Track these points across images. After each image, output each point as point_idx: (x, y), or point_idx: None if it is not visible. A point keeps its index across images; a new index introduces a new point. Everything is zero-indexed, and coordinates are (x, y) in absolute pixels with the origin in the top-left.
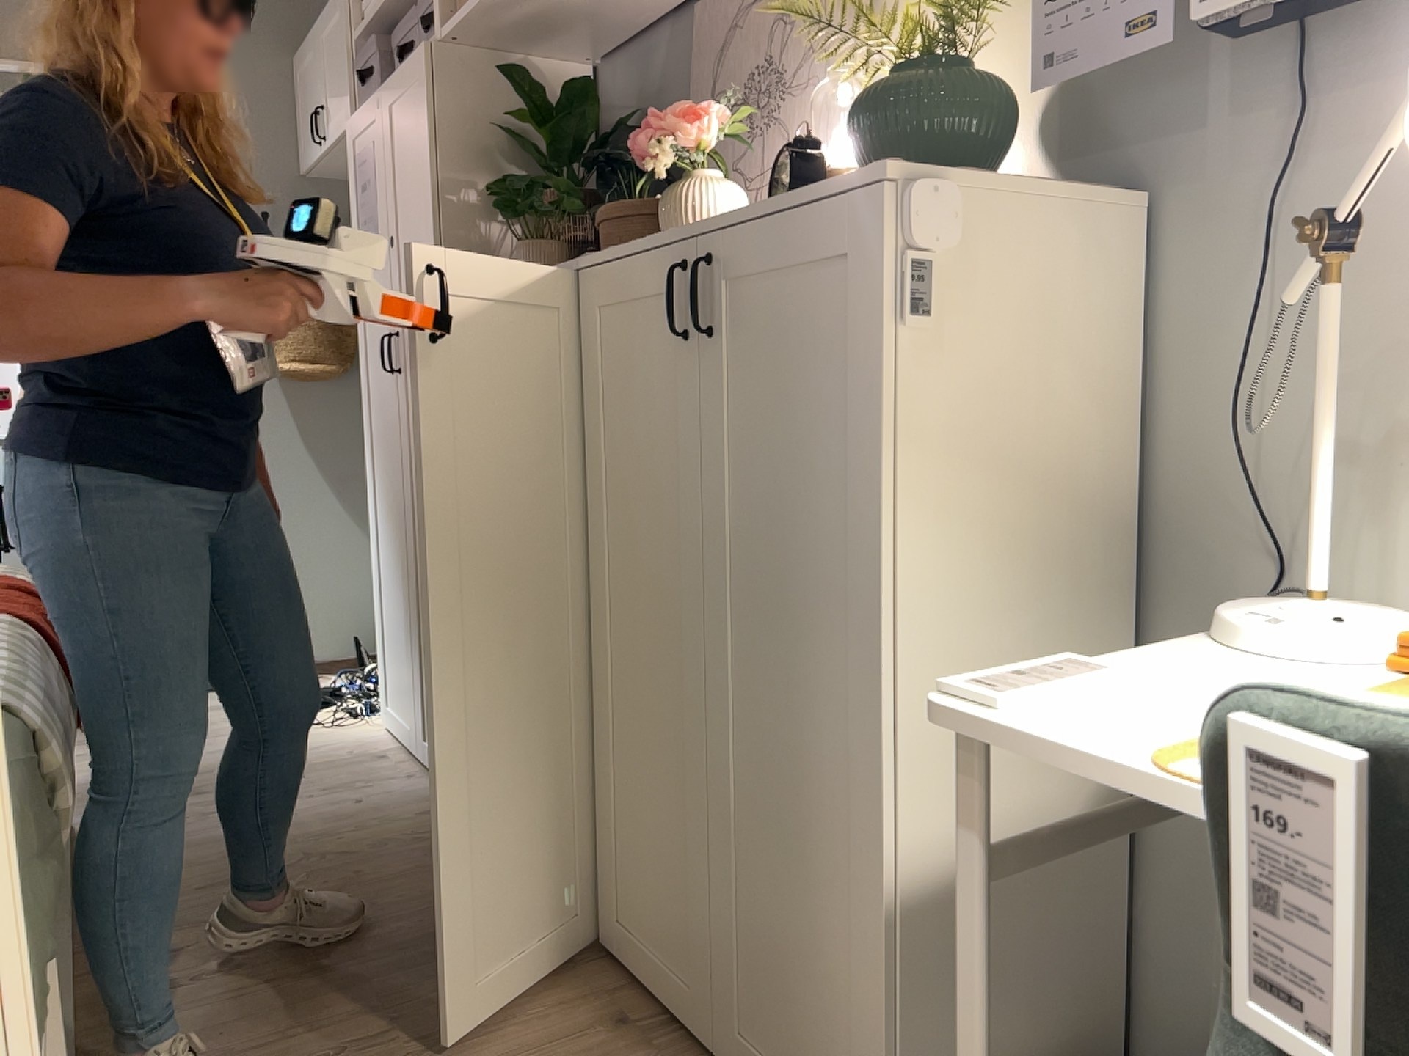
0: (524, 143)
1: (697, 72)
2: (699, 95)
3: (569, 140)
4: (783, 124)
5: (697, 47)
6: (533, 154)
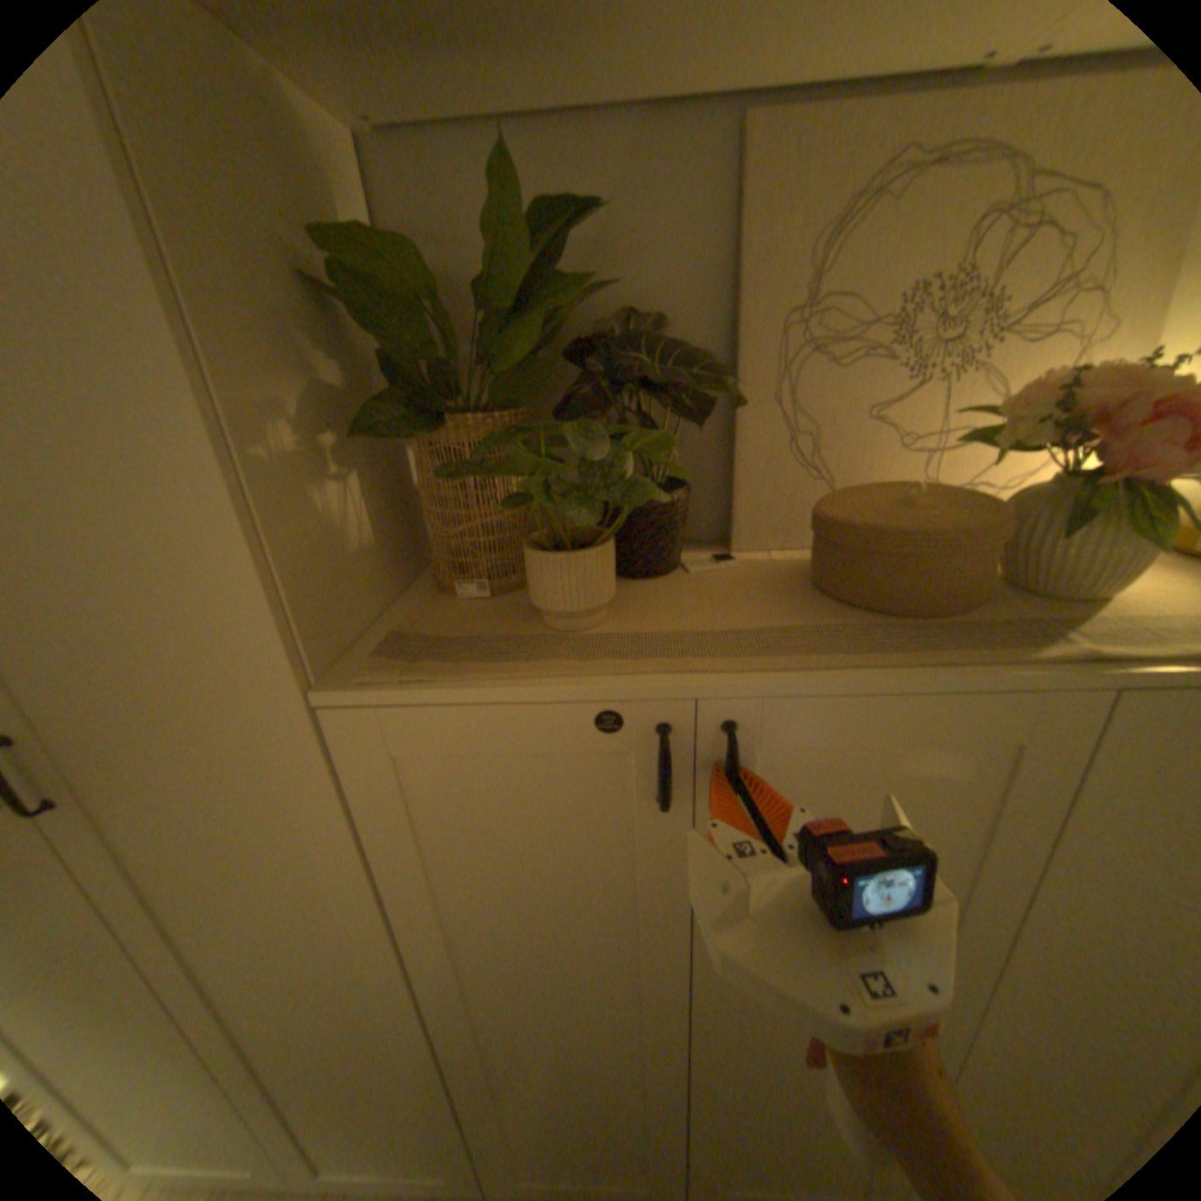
0: (347, 301)
1: (754, 240)
2: (771, 284)
3: (428, 301)
4: (998, 373)
5: (757, 195)
6: (378, 330)
